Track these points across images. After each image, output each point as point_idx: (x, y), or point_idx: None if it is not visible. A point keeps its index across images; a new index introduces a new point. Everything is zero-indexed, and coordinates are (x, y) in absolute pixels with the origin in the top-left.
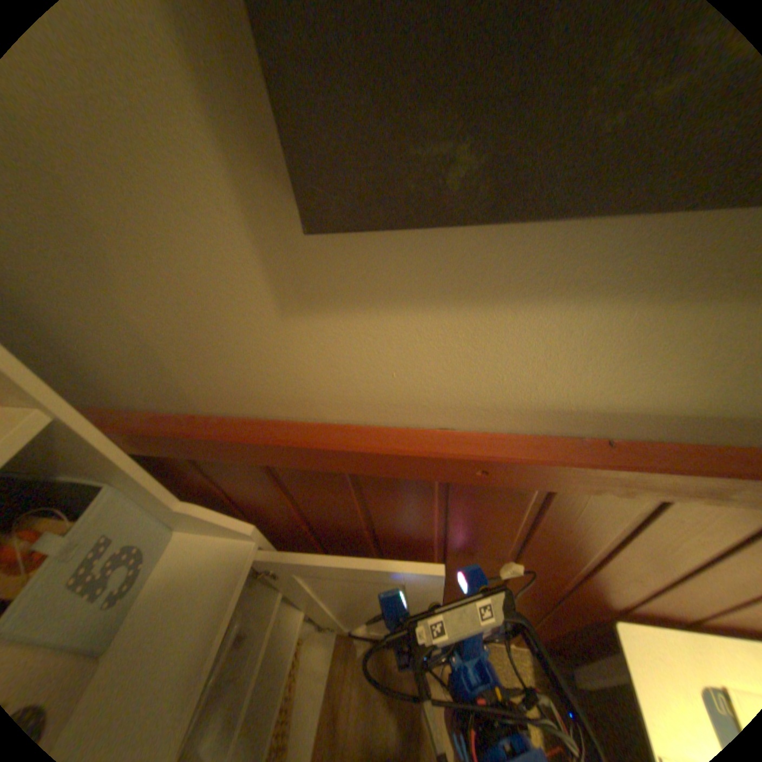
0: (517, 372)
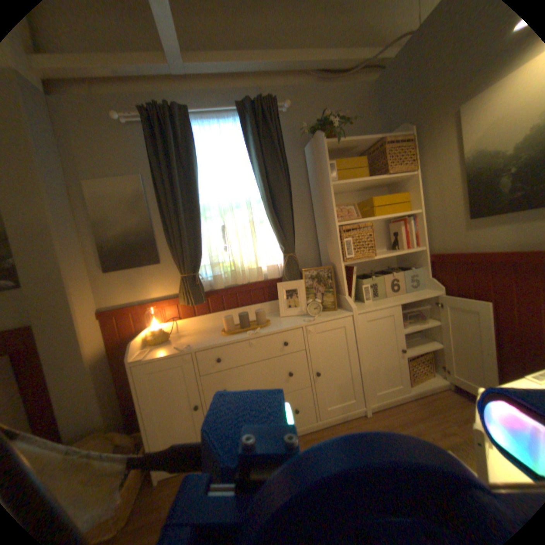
0: (500, 238)
